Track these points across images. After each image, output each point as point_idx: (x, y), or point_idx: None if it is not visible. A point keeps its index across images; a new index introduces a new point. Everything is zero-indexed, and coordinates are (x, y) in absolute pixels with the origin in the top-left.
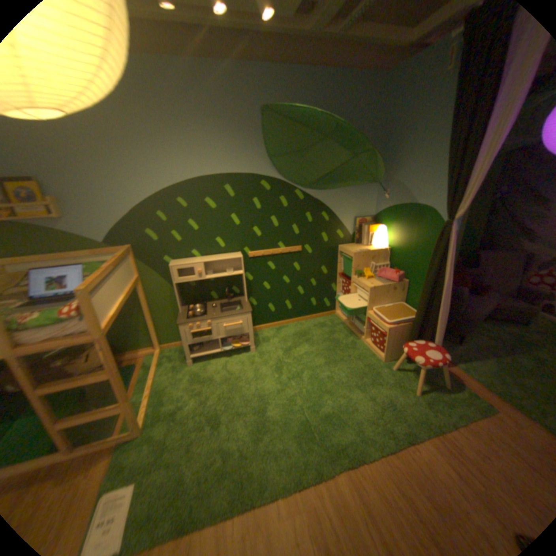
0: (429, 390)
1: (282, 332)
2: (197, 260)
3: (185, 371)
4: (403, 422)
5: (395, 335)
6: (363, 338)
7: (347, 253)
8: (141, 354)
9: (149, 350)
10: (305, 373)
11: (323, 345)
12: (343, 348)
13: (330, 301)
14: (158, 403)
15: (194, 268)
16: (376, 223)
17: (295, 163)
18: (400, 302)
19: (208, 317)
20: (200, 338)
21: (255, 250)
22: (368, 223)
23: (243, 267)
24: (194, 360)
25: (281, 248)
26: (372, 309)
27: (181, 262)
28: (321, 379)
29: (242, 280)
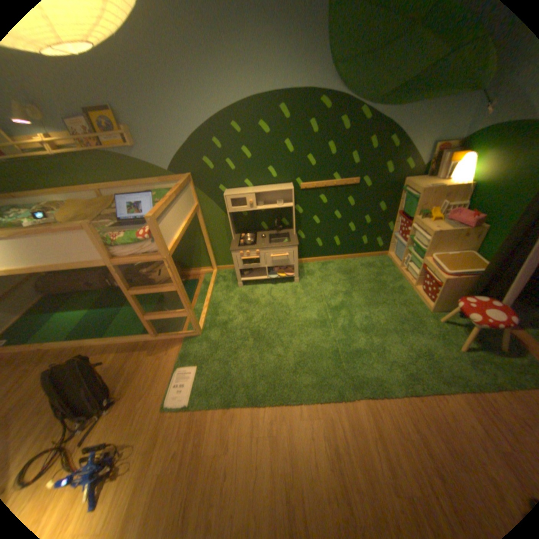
0: (478, 348)
1: (326, 267)
2: (248, 191)
3: (236, 291)
4: (437, 373)
5: (453, 287)
6: (413, 284)
7: (415, 188)
8: (202, 272)
9: (208, 270)
10: (343, 310)
11: (367, 285)
12: (389, 291)
13: (384, 241)
14: (214, 314)
15: (245, 198)
16: (464, 149)
17: (366, 68)
18: (470, 251)
19: (256, 248)
20: (248, 265)
21: (307, 182)
22: (453, 149)
23: (293, 200)
24: (244, 283)
25: (336, 179)
26: (432, 256)
27: (233, 192)
28: (358, 318)
29: (291, 213)
